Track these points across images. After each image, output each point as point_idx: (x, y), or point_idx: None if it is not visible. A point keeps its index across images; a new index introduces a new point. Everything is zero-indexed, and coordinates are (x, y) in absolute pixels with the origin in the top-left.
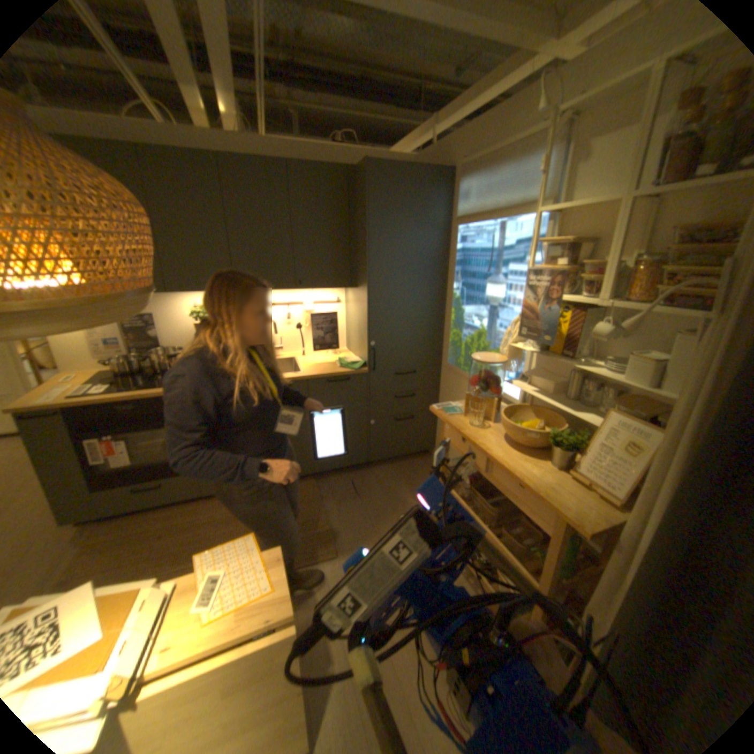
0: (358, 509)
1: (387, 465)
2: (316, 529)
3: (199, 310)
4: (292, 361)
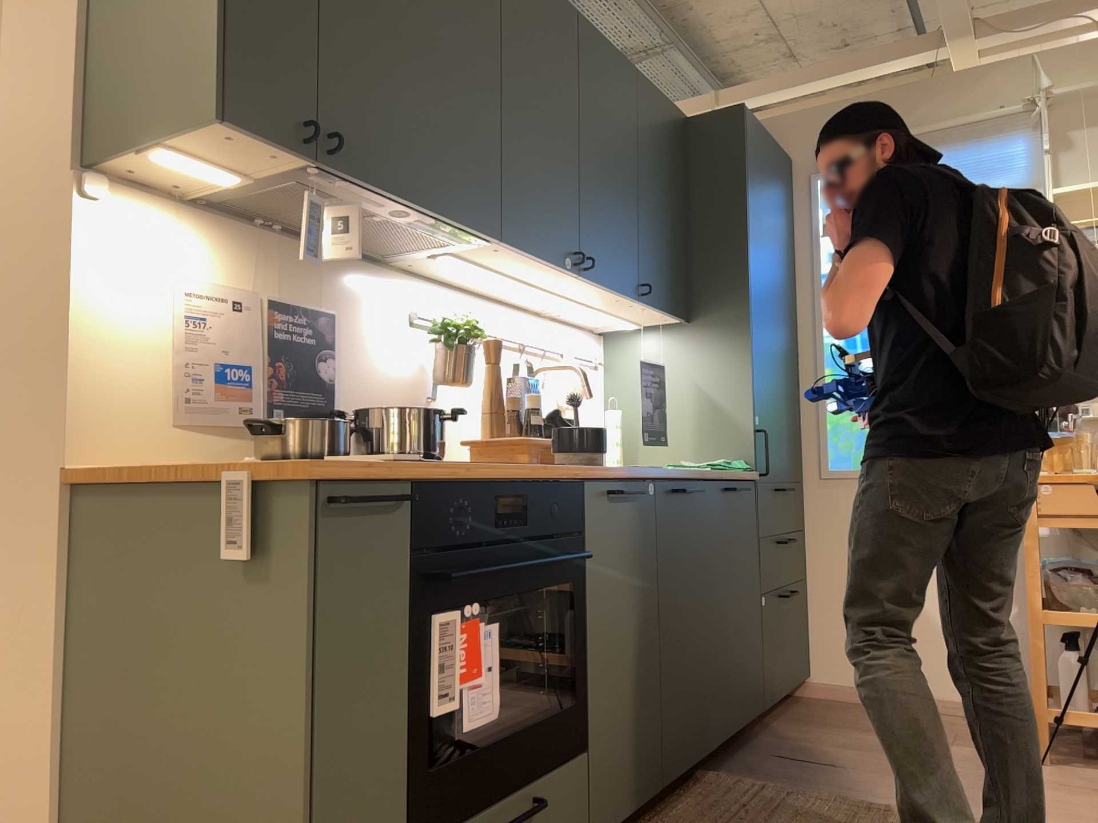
0: (873, 775)
1: (772, 722)
2: (884, 815)
3: (446, 318)
4: None
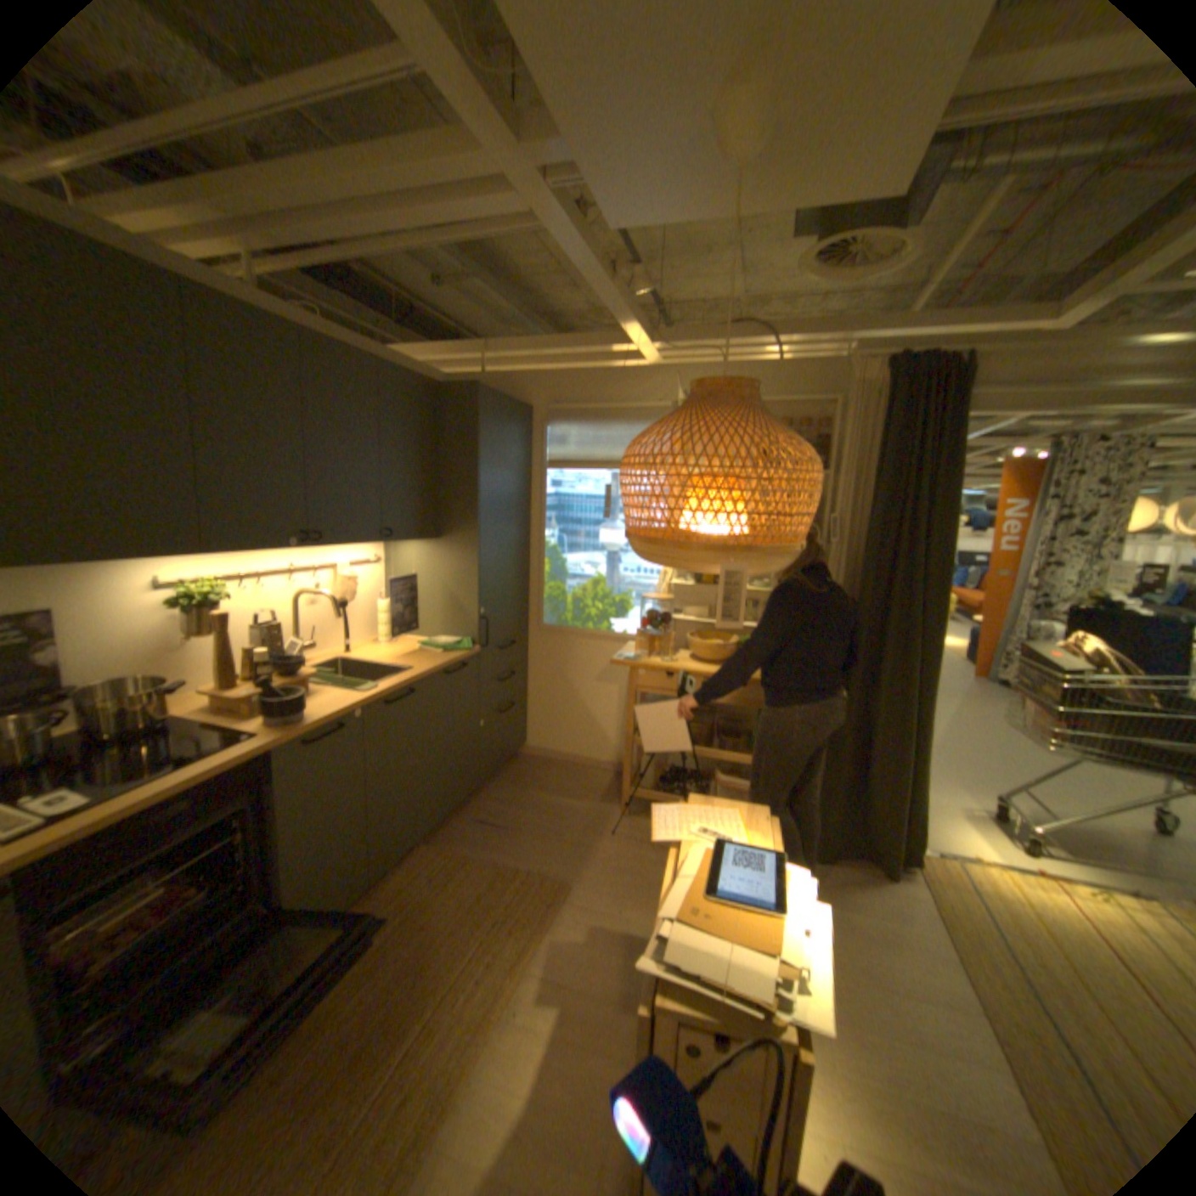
0: (523, 839)
1: (488, 786)
2: (508, 883)
3: (185, 588)
4: (336, 664)
